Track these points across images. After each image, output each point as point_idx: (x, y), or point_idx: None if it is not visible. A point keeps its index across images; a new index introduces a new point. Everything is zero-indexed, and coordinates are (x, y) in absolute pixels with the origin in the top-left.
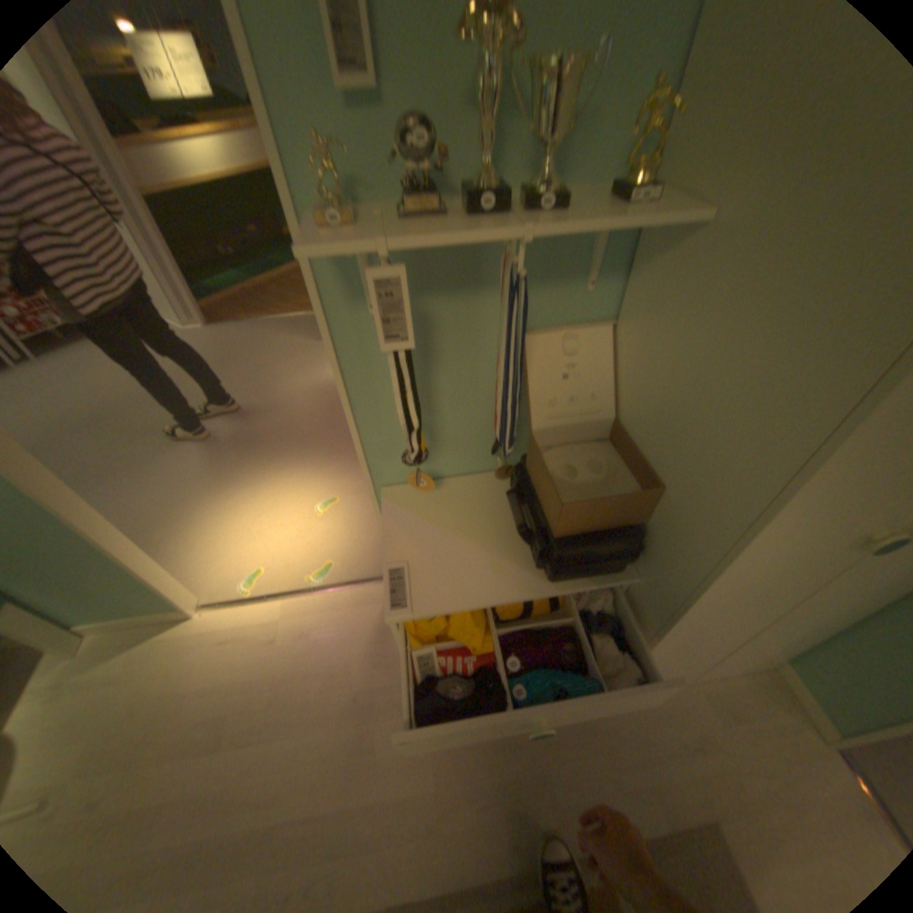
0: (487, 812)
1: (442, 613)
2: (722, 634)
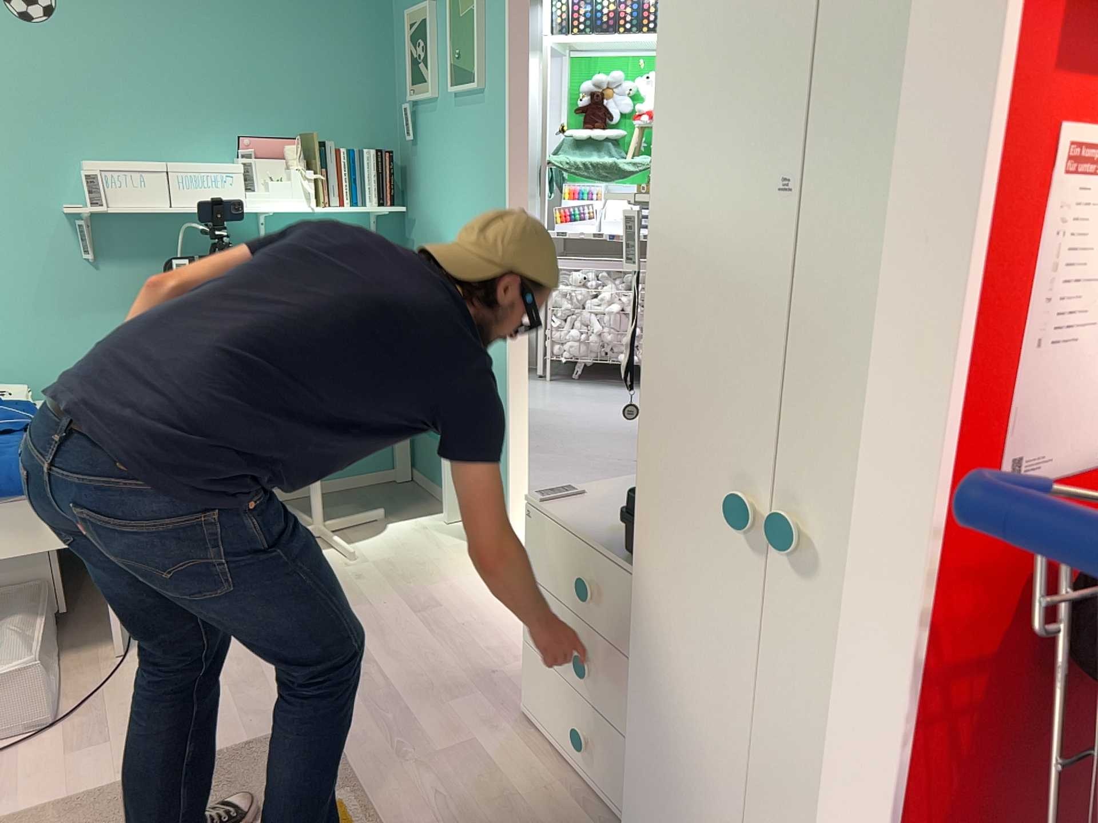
0: (435, 797)
1: (552, 514)
2: (691, 712)
